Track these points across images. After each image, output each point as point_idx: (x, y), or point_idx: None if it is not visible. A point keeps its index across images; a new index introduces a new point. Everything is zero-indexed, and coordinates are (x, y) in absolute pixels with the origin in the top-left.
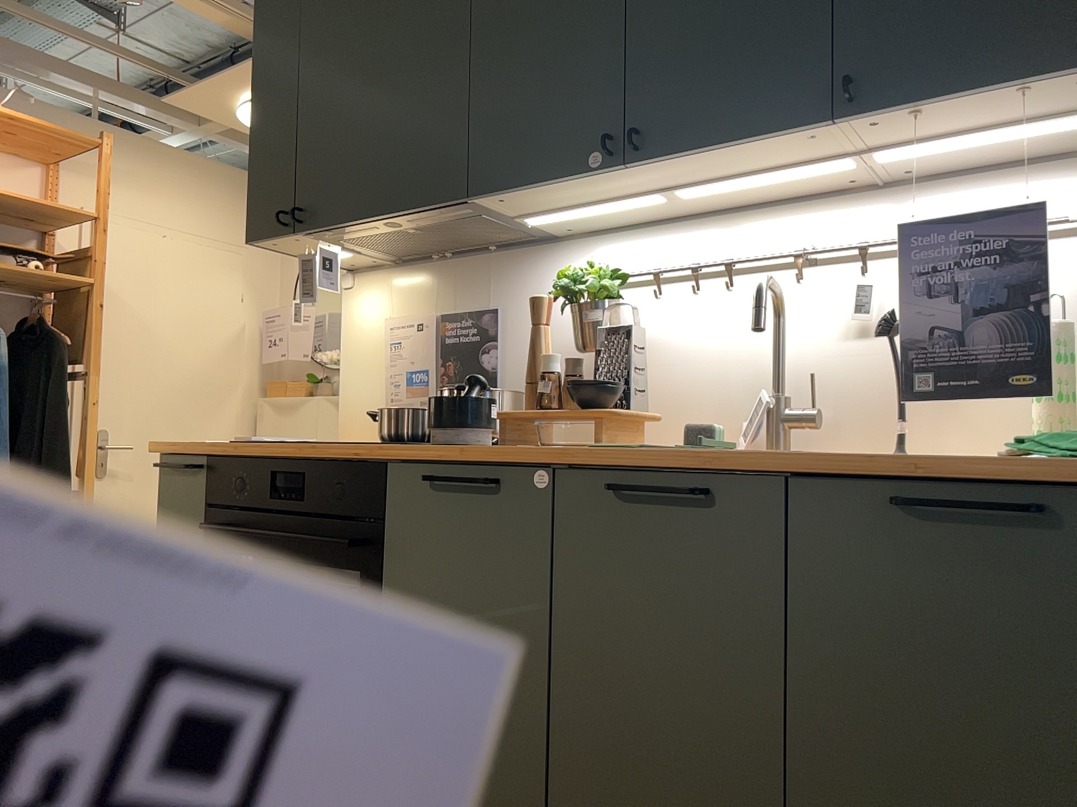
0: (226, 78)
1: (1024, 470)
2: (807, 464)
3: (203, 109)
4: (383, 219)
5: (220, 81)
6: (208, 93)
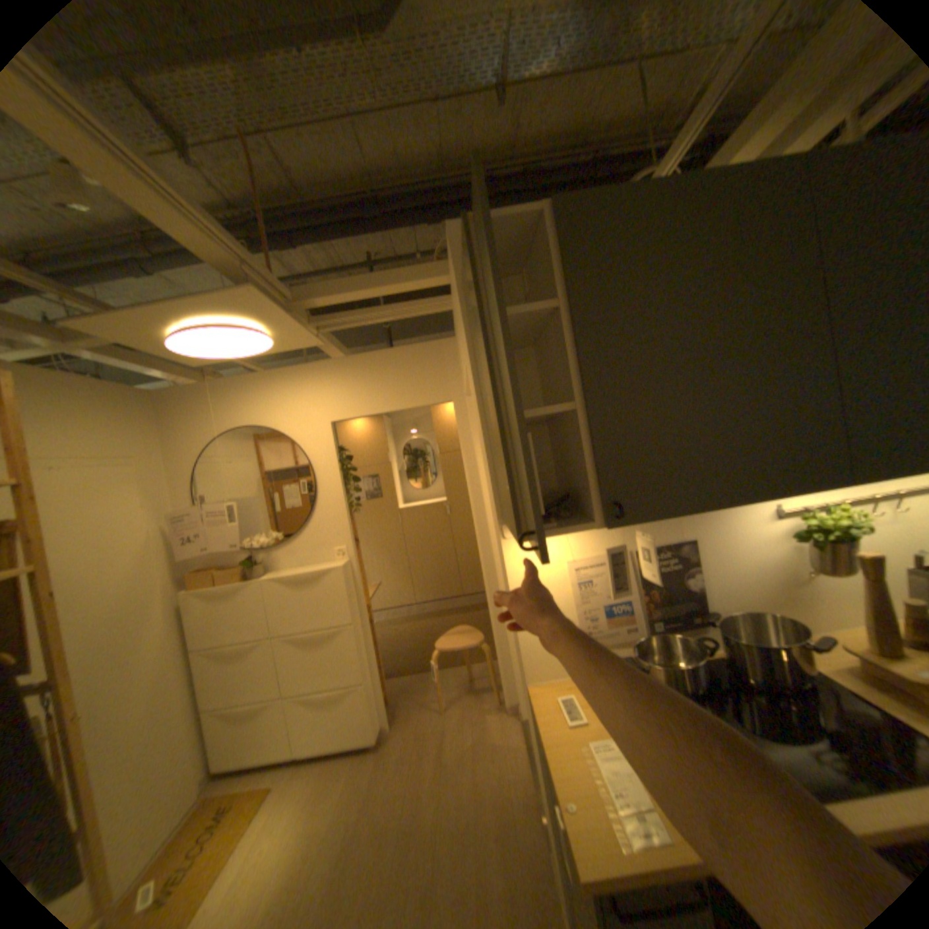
0: (178, 302)
1: None
2: None
3: (113, 331)
4: (729, 505)
5: (168, 305)
6: (138, 316)
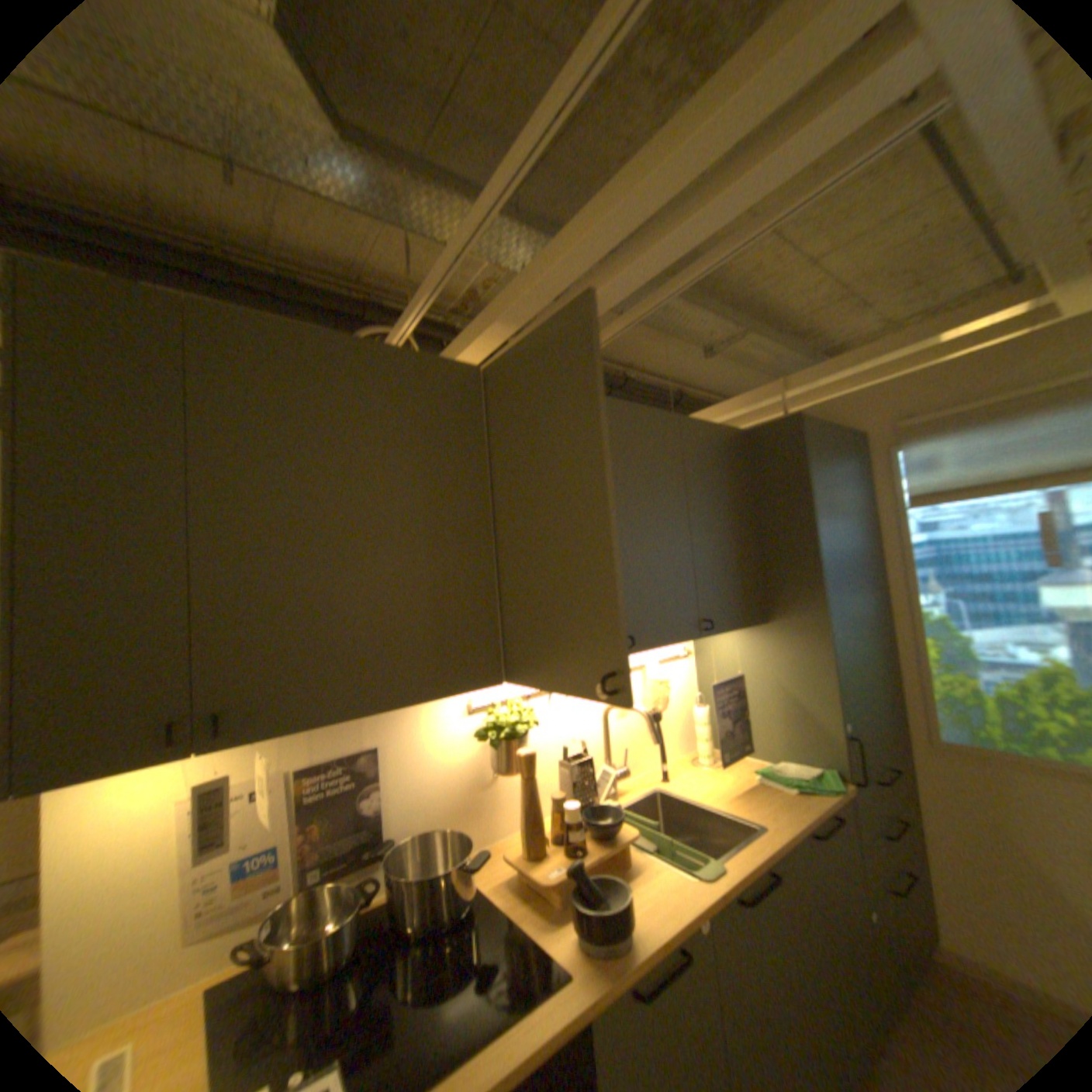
0: None
1: (837, 808)
2: (801, 838)
3: None
4: (381, 710)
5: None
6: None
